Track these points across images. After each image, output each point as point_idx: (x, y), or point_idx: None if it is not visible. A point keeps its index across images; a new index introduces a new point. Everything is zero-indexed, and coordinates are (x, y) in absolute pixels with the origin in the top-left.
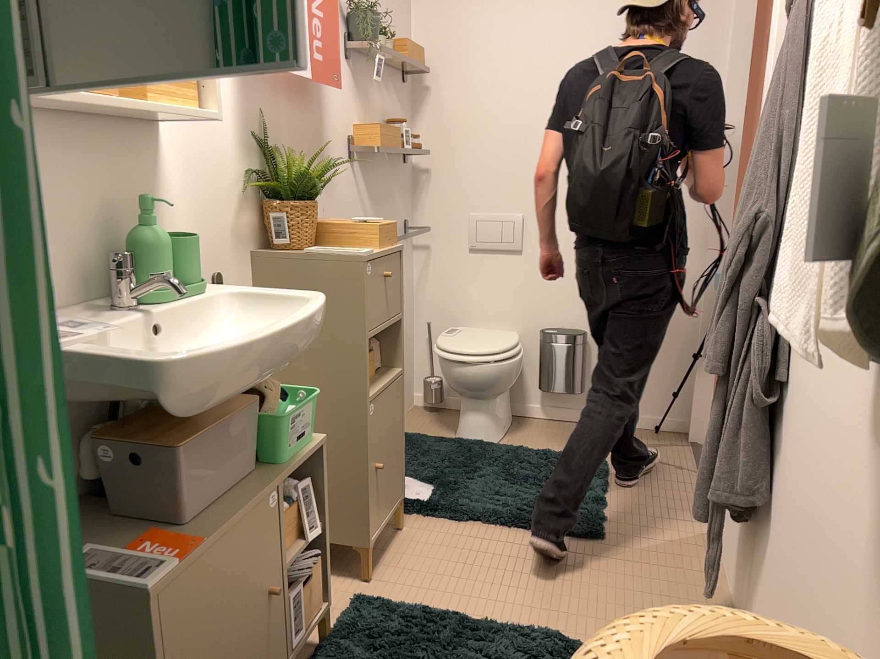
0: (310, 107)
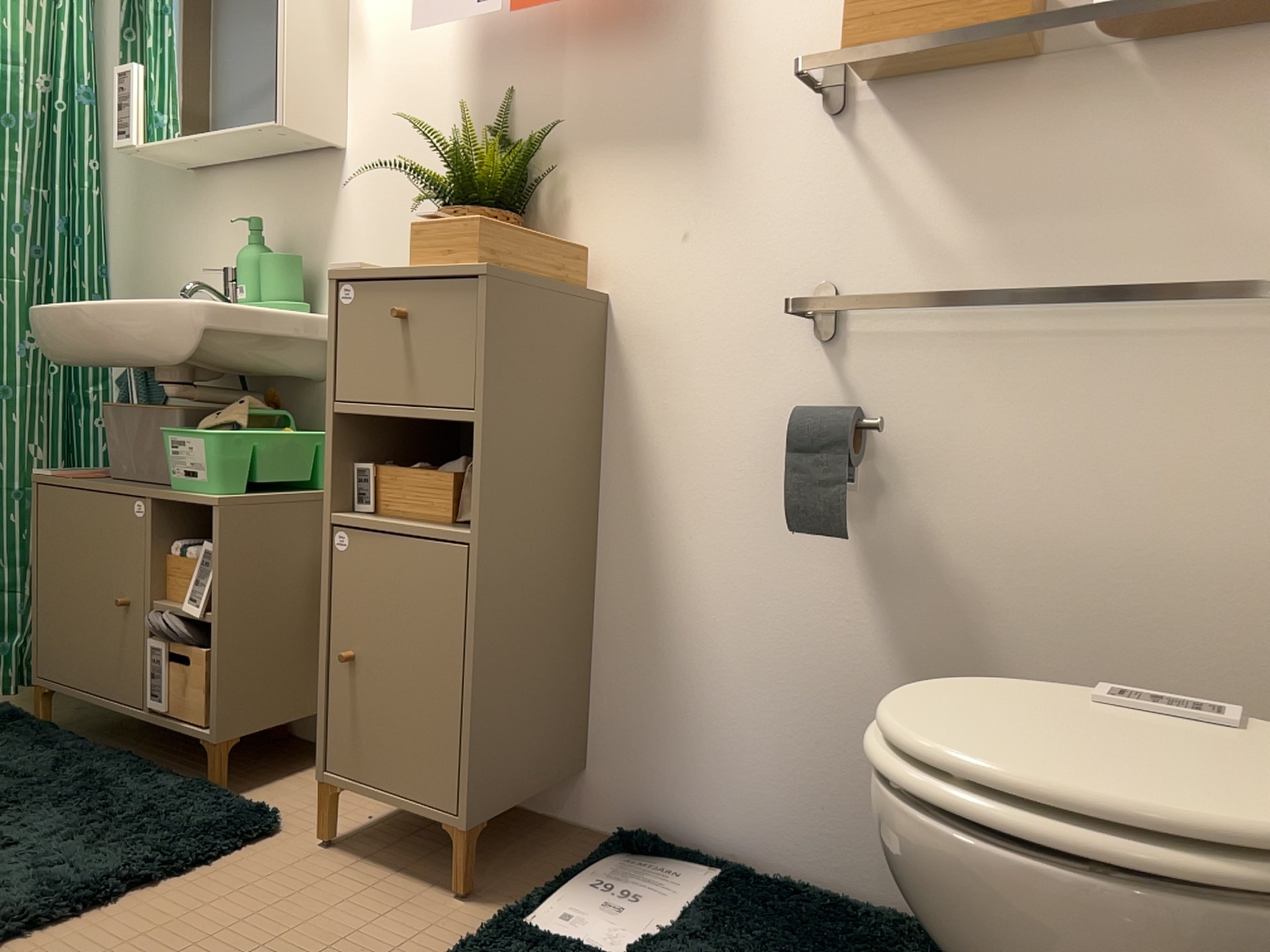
0: (655, 47)
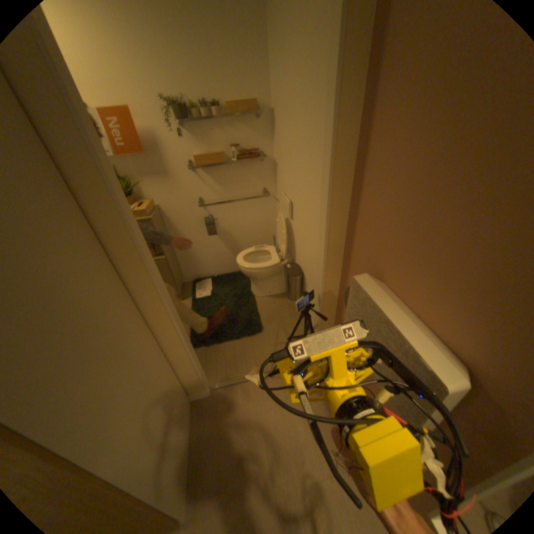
0: (149, 155)
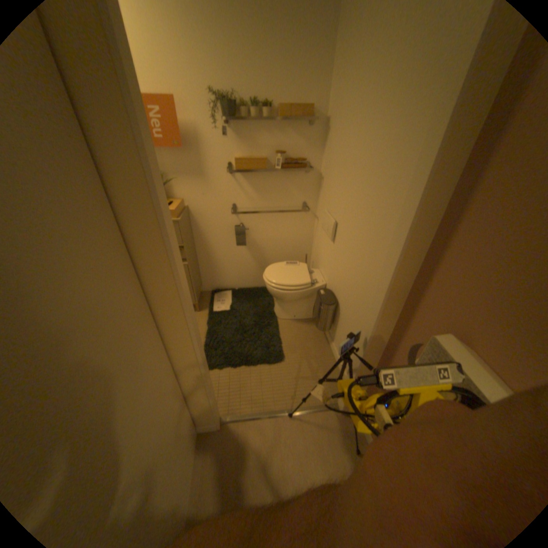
0: (189, 153)
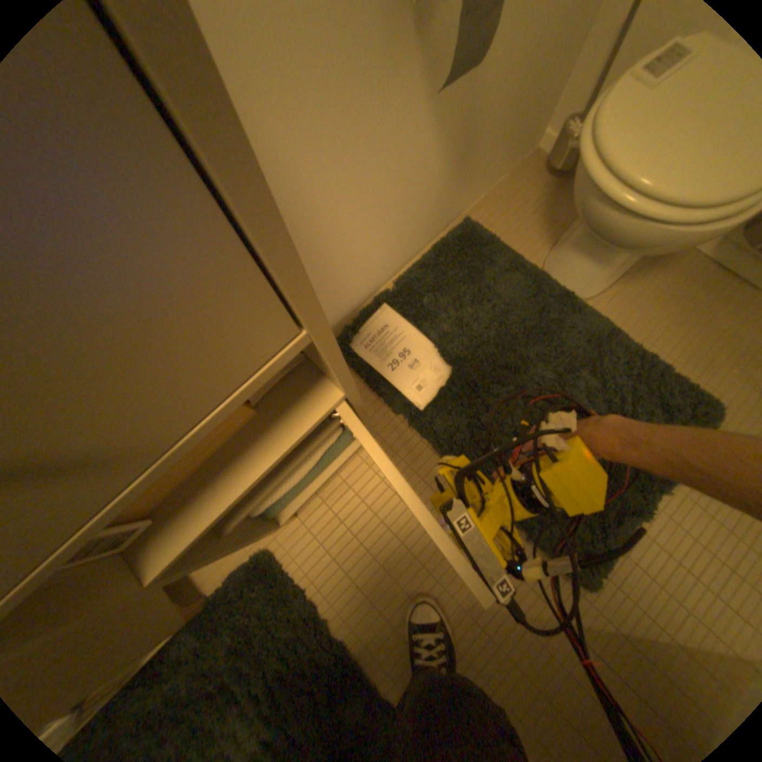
0: None
